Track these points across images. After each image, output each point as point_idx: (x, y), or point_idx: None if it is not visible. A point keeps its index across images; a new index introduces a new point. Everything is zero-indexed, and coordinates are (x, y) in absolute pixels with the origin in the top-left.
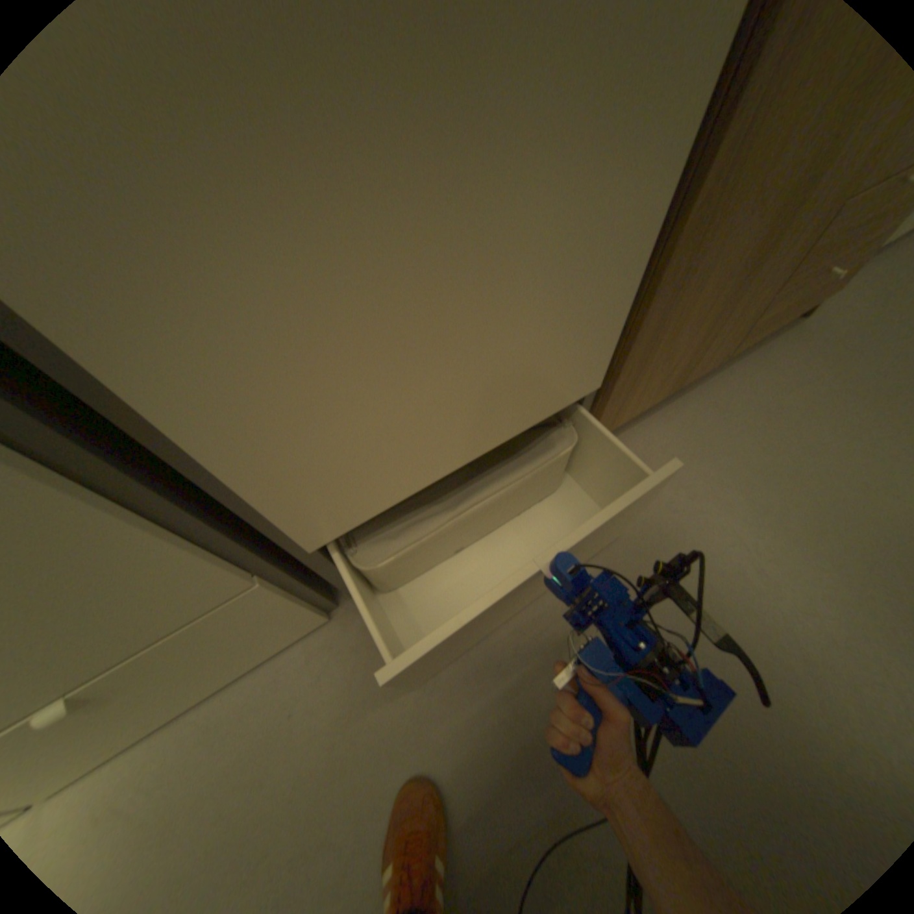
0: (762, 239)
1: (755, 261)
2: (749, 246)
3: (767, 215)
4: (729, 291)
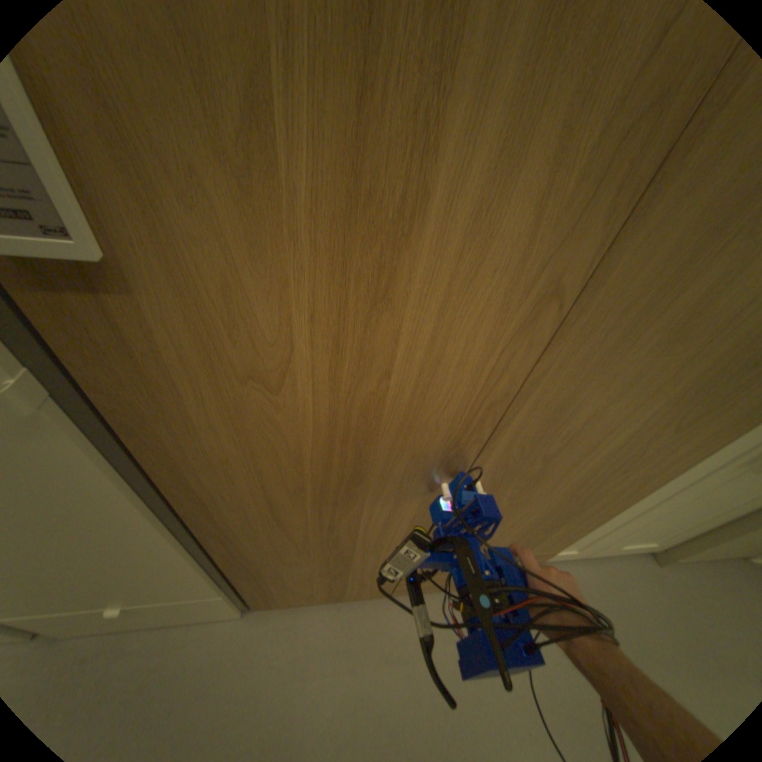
0: (327, 569)
1: (337, 573)
2: (315, 570)
3: (315, 565)
4: (327, 579)
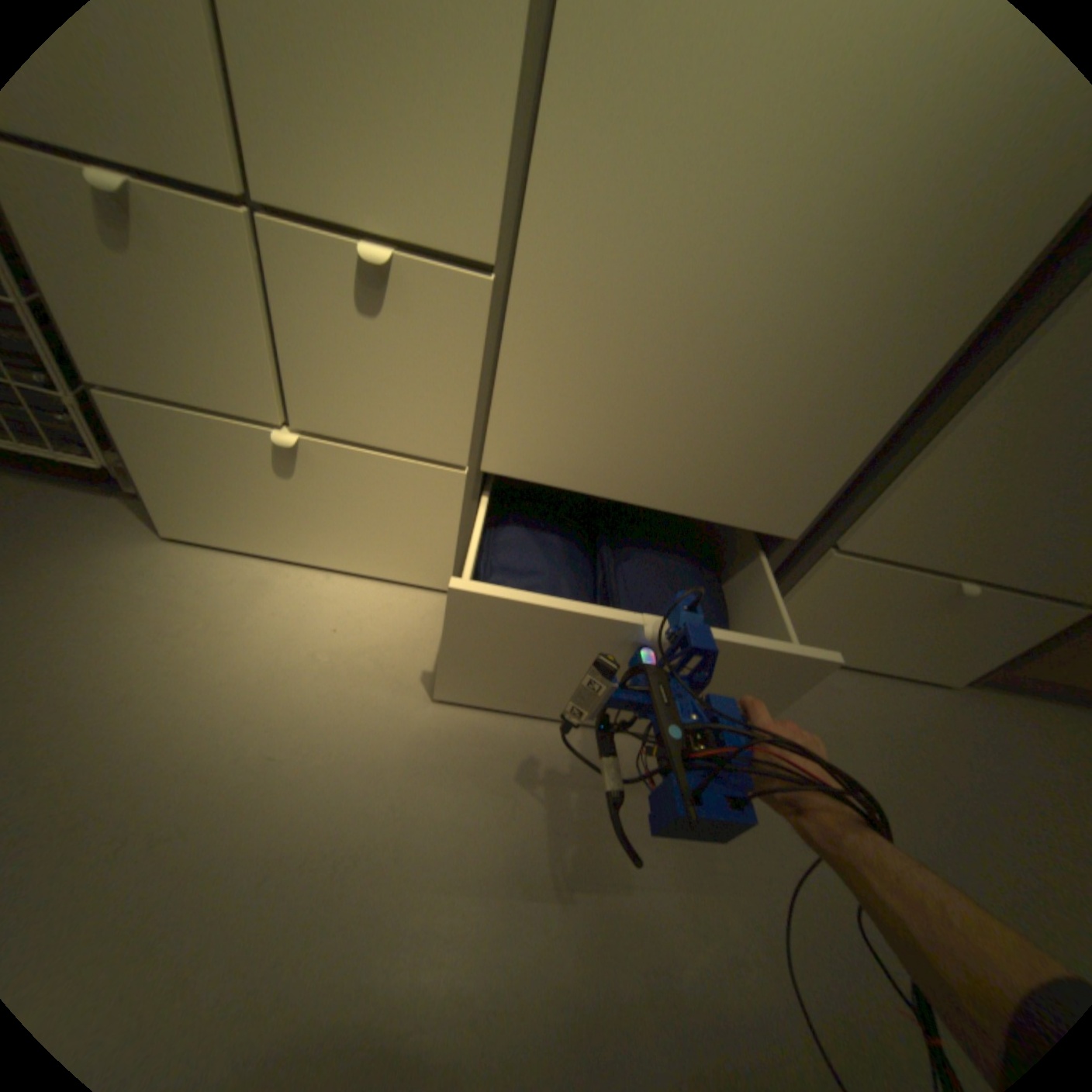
0: None
1: None
2: None
3: None
4: None
